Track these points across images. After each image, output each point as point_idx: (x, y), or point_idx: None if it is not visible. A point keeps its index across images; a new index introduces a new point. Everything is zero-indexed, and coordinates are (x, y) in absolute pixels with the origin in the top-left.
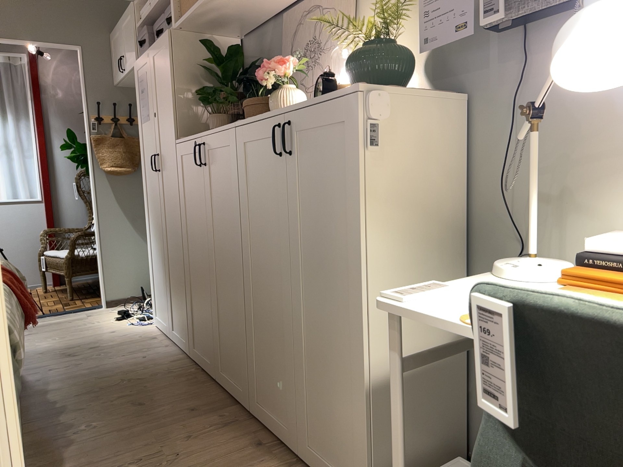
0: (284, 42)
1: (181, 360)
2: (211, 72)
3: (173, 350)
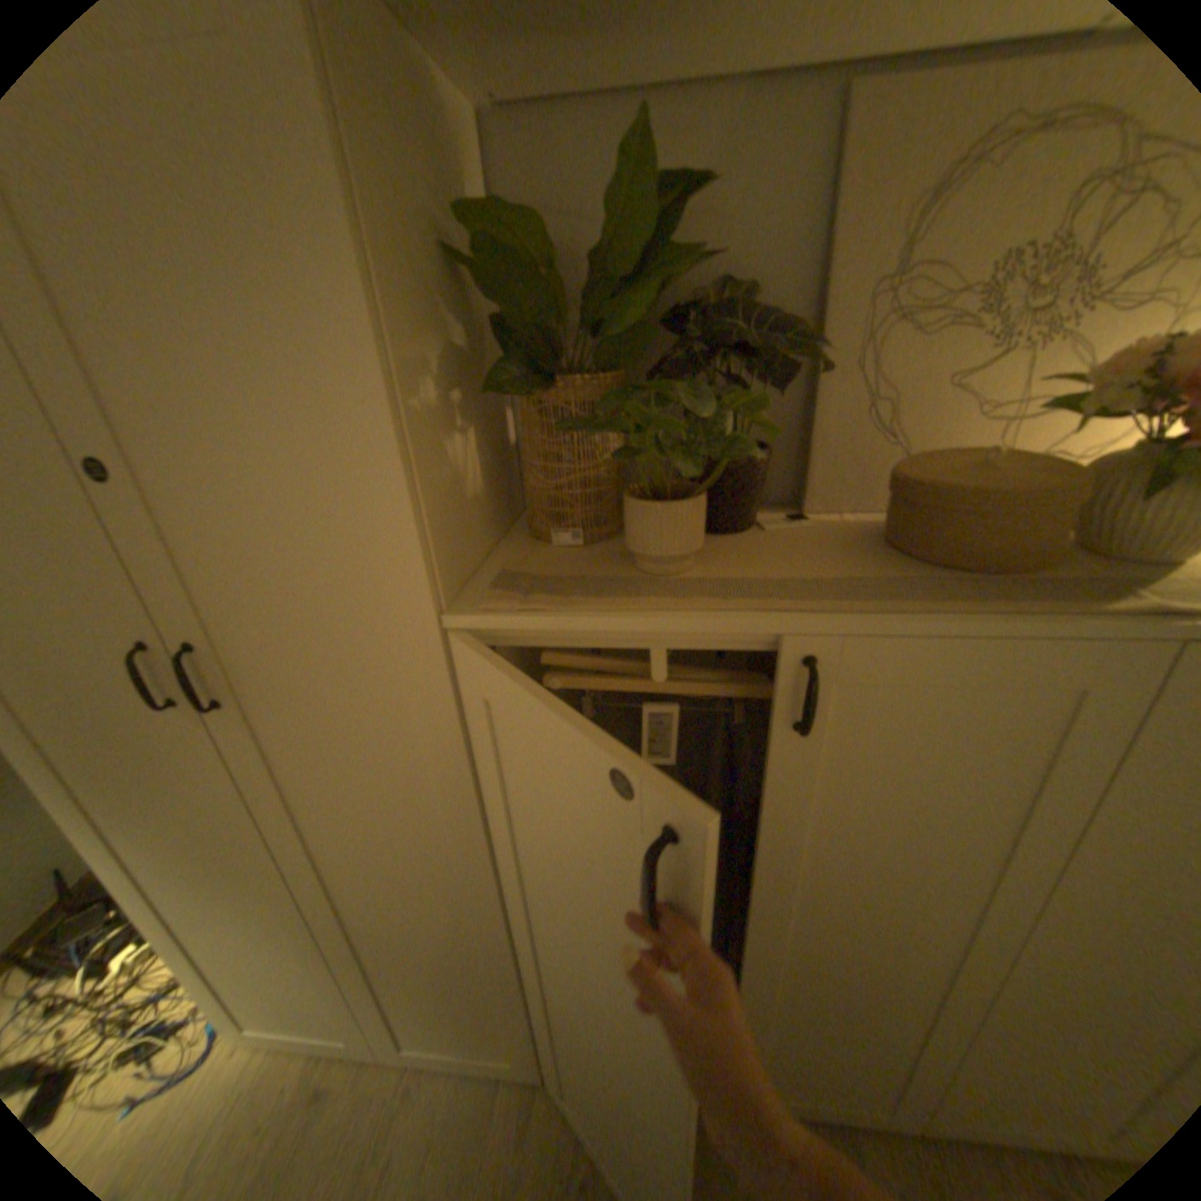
0: (850, 206)
1: (531, 1109)
2: (476, 268)
3: (454, 1096)
